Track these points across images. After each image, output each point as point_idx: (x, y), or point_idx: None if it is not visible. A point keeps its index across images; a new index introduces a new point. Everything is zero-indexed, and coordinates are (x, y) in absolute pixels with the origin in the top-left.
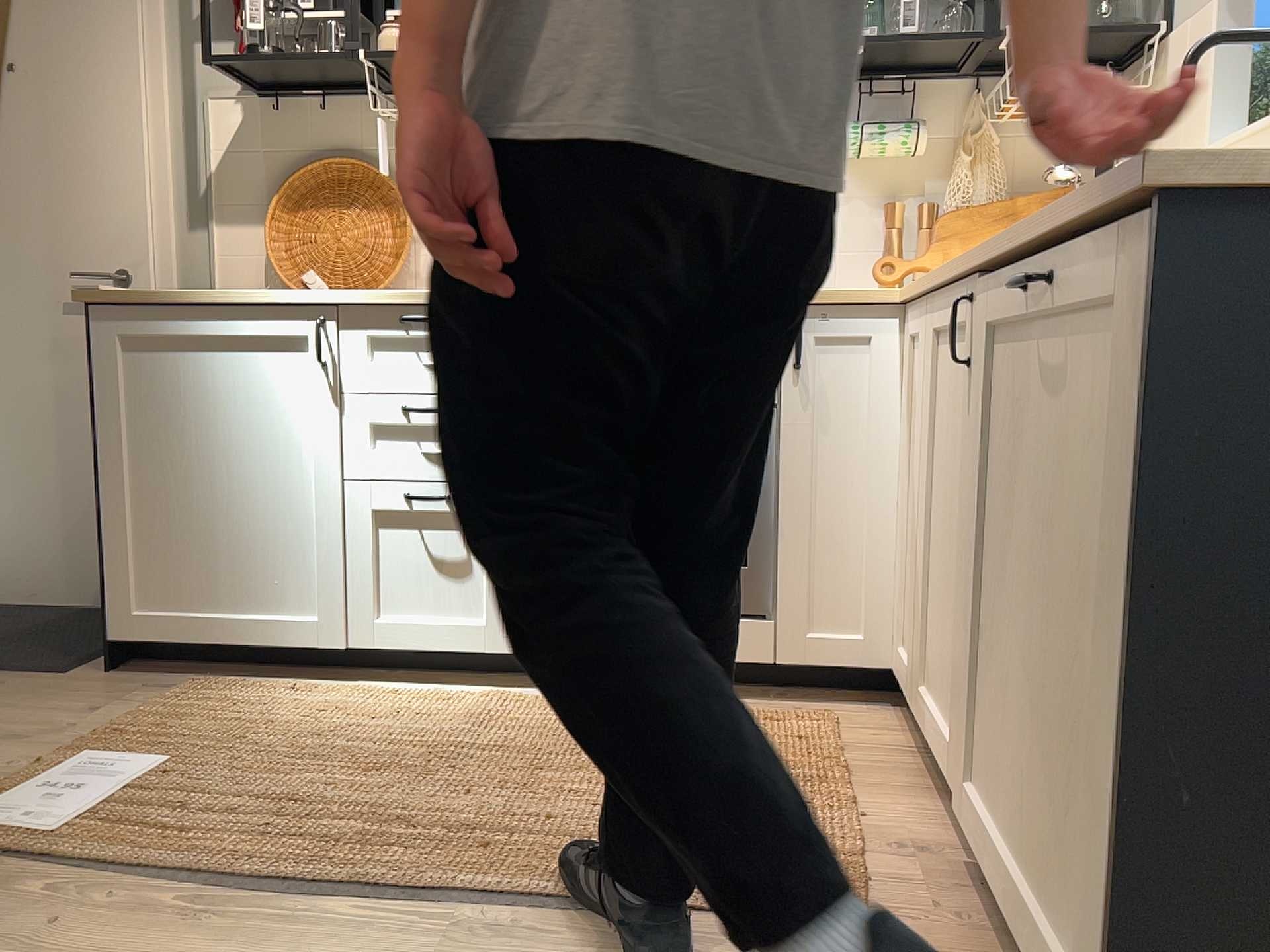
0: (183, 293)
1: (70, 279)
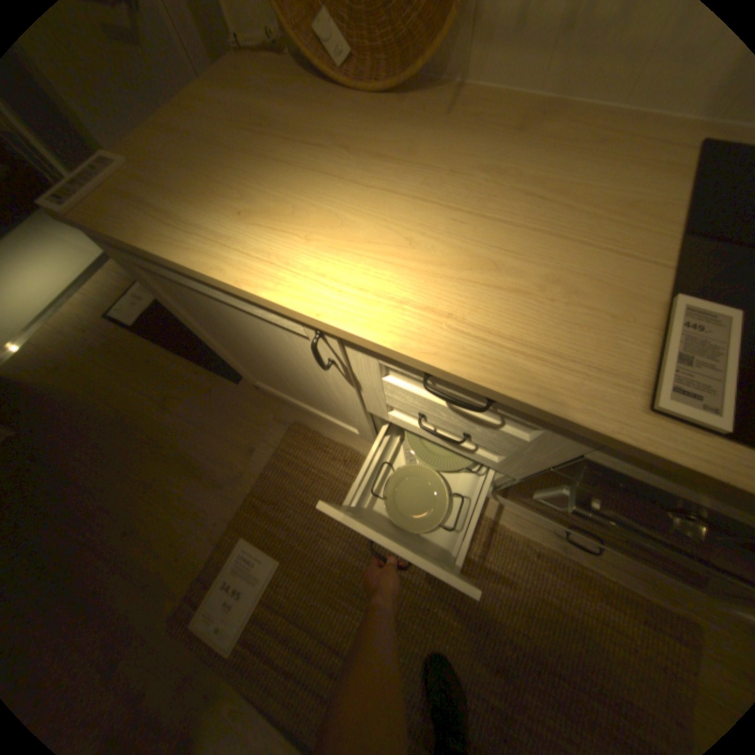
0: (141, 247)
1: None
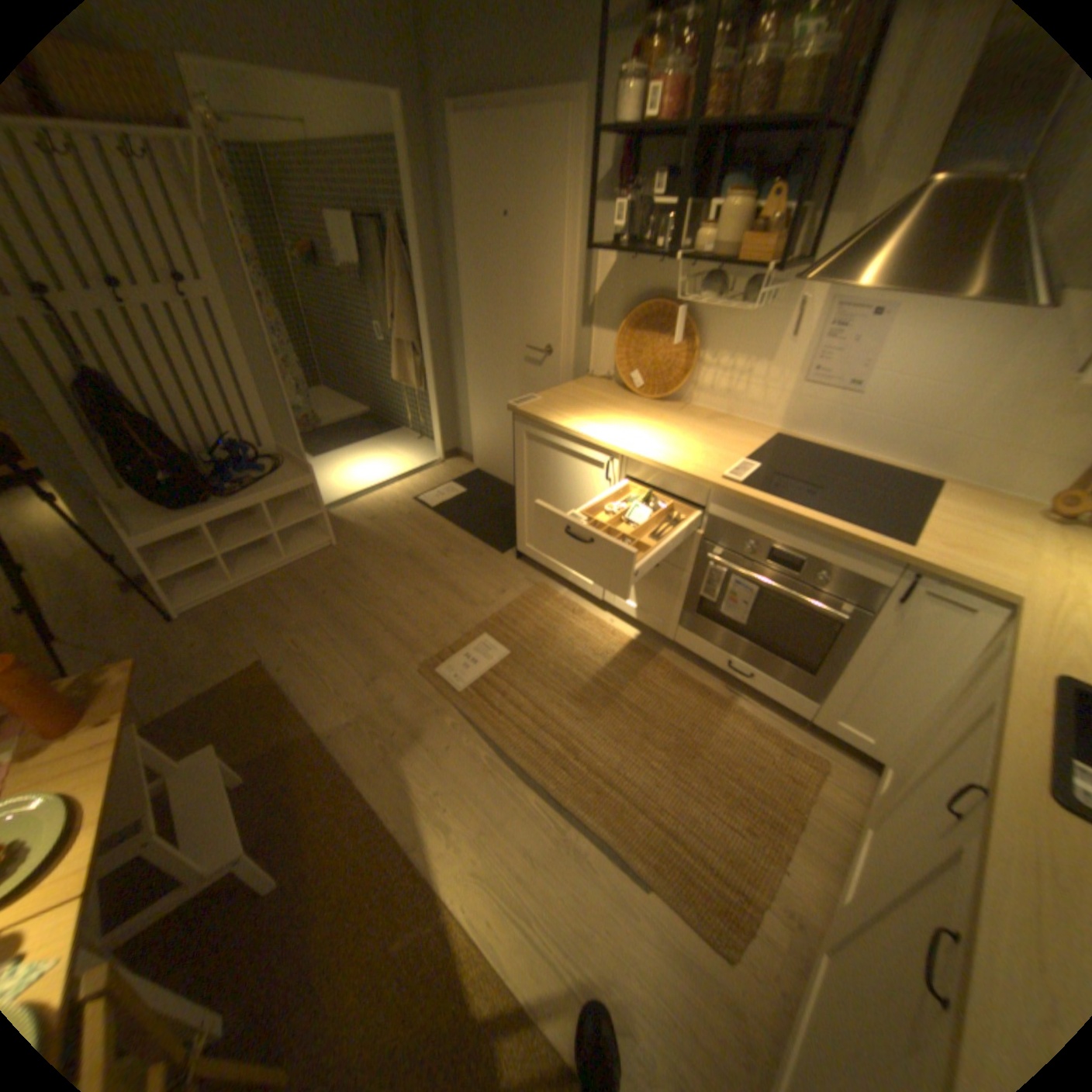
0: (551, 421)
1: (526, 348)
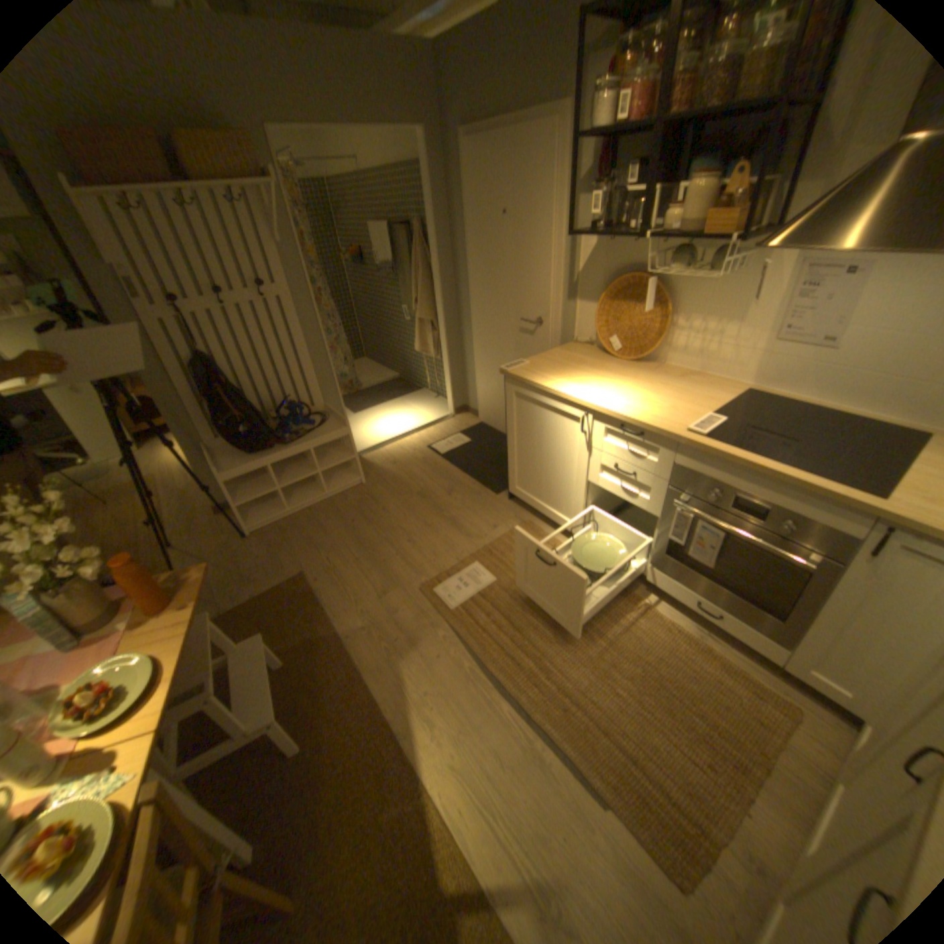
0: (534, 382)
1: (520, 321)
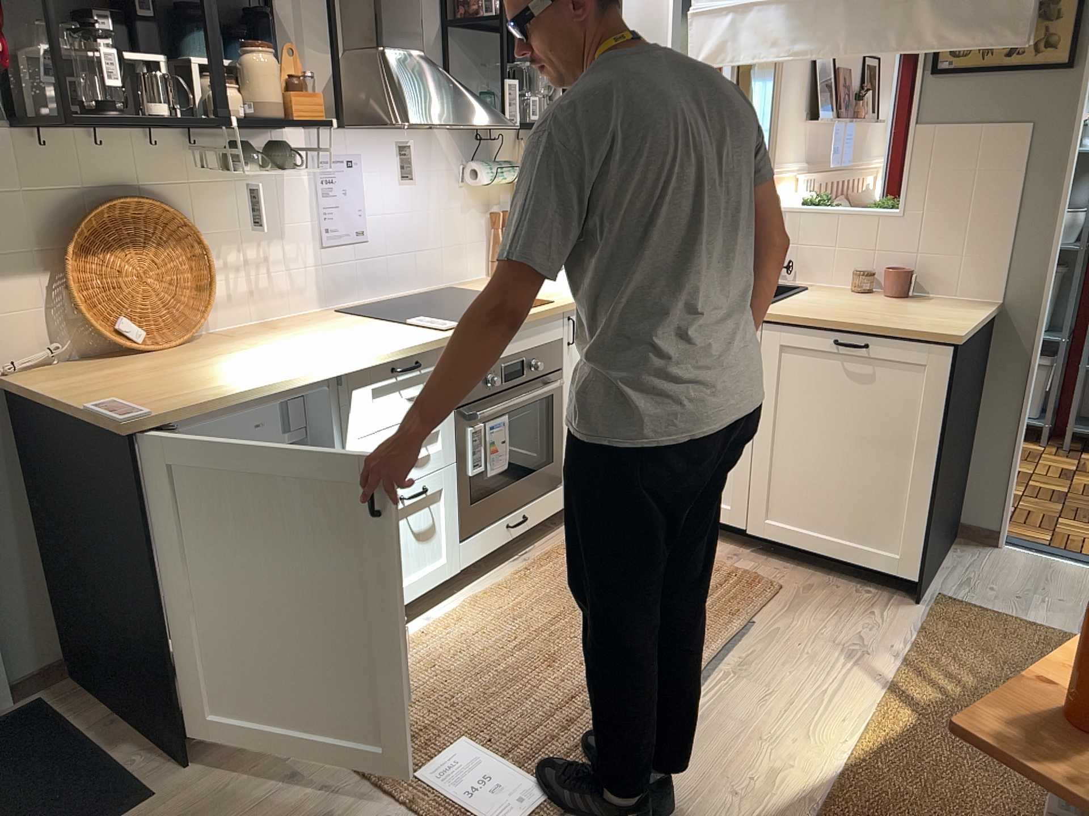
0: (234, 395)
1: None
